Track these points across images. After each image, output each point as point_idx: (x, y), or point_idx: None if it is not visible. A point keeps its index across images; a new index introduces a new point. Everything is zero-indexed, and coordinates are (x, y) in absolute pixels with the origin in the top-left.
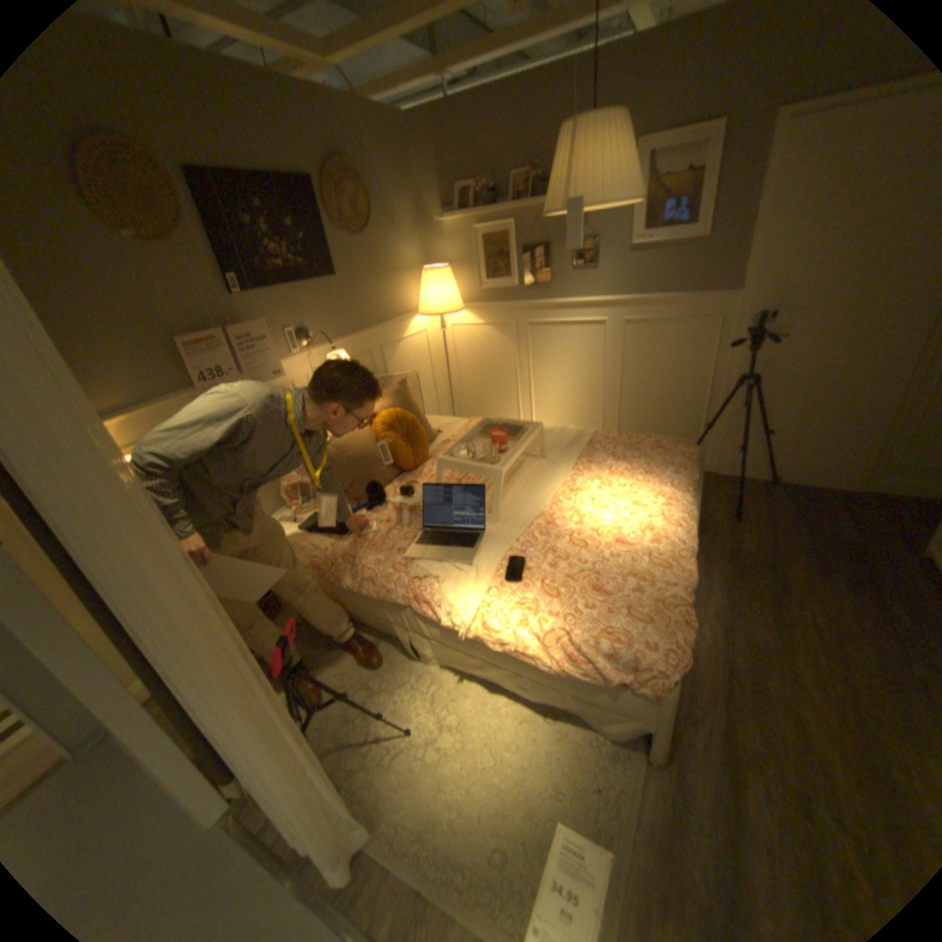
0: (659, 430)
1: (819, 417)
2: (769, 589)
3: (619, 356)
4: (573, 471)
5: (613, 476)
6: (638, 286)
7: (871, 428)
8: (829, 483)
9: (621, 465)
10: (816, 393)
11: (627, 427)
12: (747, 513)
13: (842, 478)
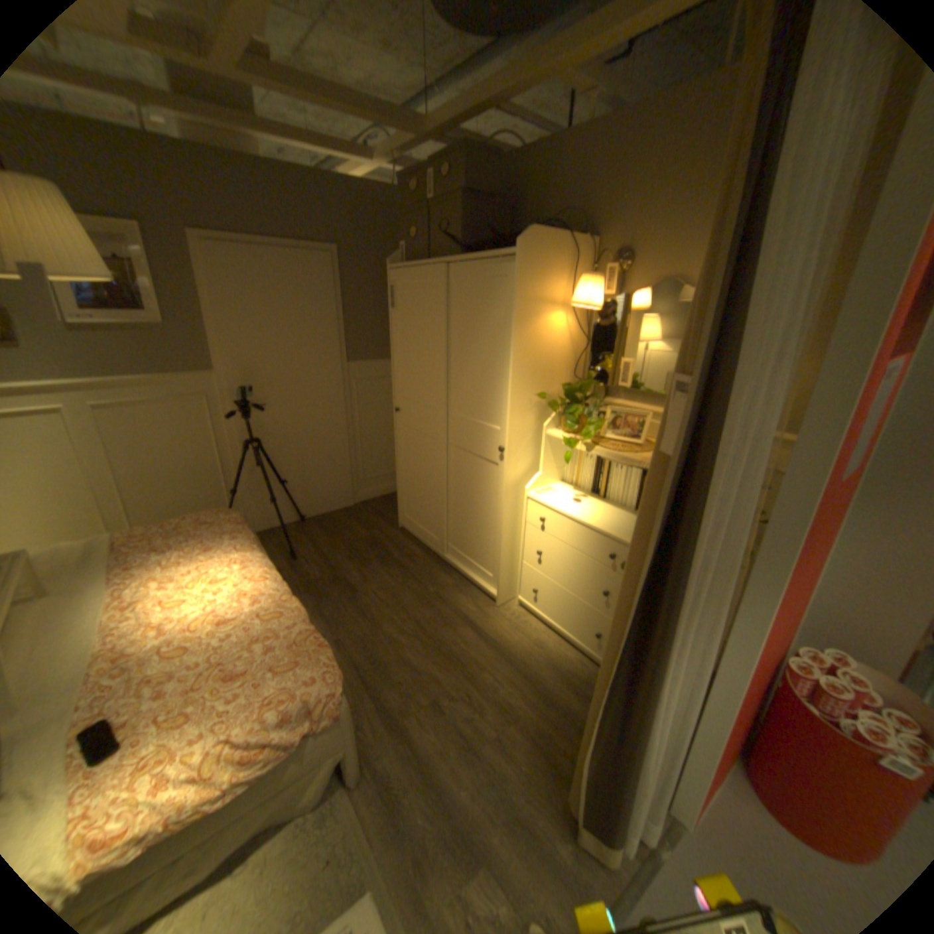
0: (183, 512)
1: (310, 461)
2: (342, 594)
3: (99, 446)
4: (109, 587)
5: (169, 570)
6: (95, 369)
7: (341, 461)
8: (334, 506)
9: (172, 555)
10: (301, 445)
11: (142, 522)
12: (297, 551)
13: (340, 499)
